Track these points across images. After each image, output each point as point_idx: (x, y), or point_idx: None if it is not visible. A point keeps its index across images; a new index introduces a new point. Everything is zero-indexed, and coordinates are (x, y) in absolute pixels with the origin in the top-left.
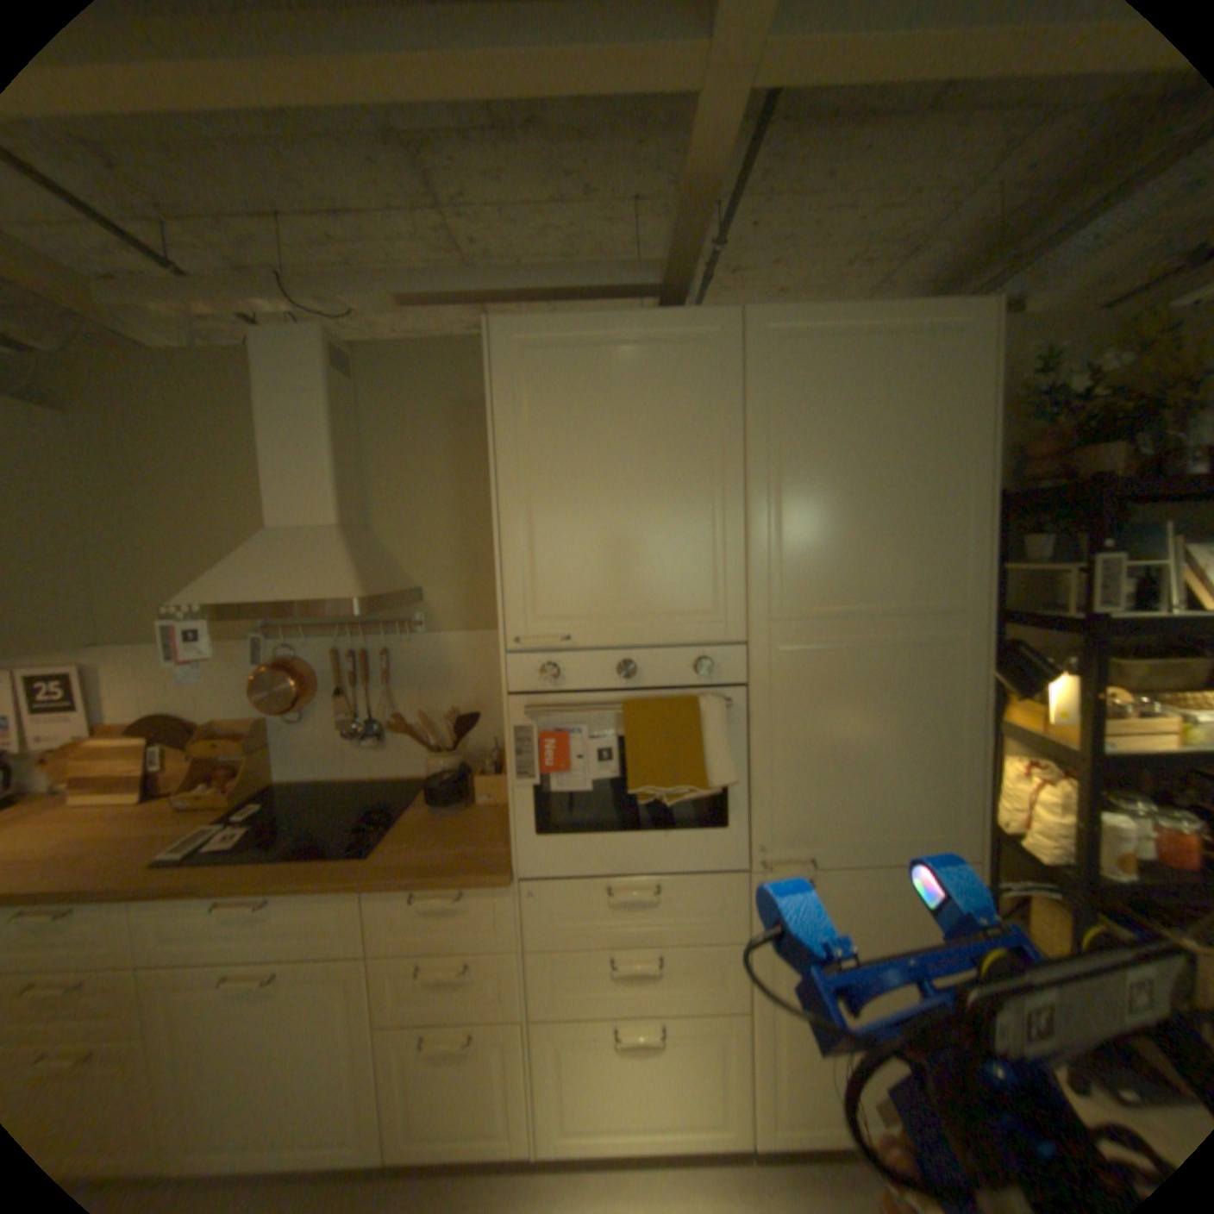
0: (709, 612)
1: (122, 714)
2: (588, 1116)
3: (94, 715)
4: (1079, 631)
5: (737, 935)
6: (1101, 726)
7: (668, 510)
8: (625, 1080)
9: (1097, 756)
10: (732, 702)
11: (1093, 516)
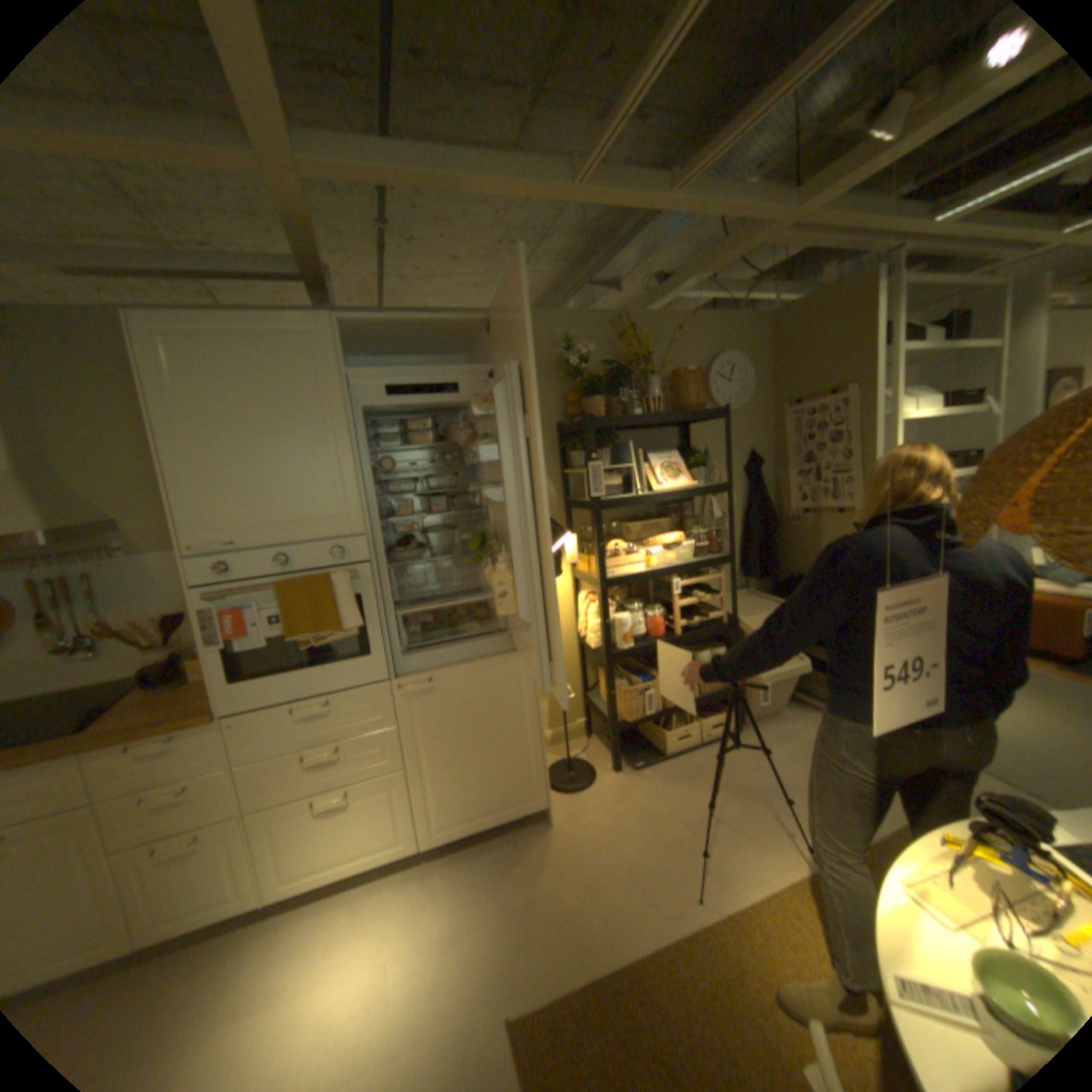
0: (336, 517)
1: None
2: (298, 866)
3: None
4: (588, 509)
5: (386, 722)
6: (602, 563)
7: (295, 451)
8: (322, 835)
9: (603, 580)
10: (357, 573)
11: (588, 441)
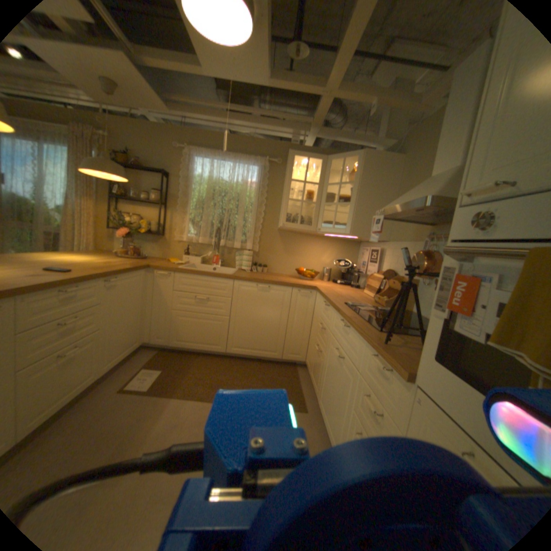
0: None
1: (386, 268)
2: None
3: (381, 267)
4: None
5: None
6: None
7: None
8: None
9: None
10: None
11: None
